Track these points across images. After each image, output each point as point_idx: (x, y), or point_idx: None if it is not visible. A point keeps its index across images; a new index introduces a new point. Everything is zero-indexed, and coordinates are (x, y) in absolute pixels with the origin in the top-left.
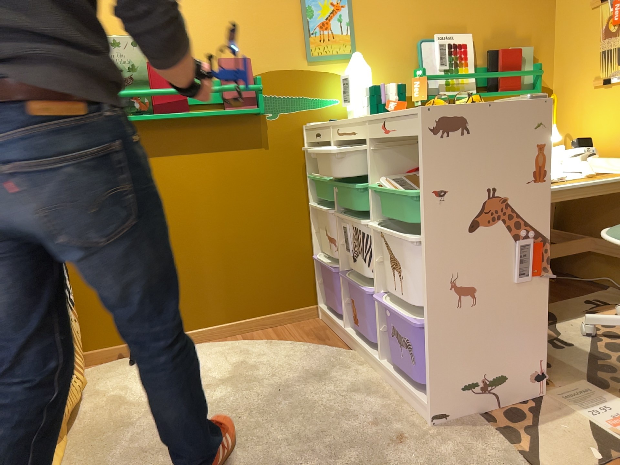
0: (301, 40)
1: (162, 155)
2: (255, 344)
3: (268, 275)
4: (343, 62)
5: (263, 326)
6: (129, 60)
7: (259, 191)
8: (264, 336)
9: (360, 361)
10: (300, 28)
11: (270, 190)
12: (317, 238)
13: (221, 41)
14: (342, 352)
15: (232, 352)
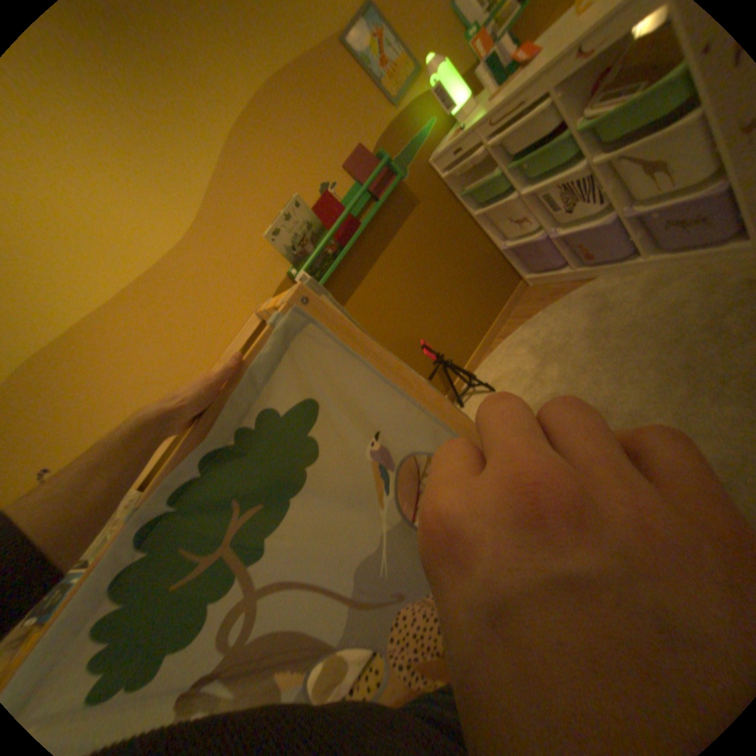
0: (377, 90)
1: (367, 272)
2: (520, 333)
3: (483, 288)
4: (416, 79)
5: (504, 322)
6: (302, 221)
7: (439, 238)
8: (515, 325)
9: (618, 275)
10: (369, 79)
11: (444, 230)
12: (495, 235)
13: (332, 149)
14: (593, 283)
15: (515, 349)
